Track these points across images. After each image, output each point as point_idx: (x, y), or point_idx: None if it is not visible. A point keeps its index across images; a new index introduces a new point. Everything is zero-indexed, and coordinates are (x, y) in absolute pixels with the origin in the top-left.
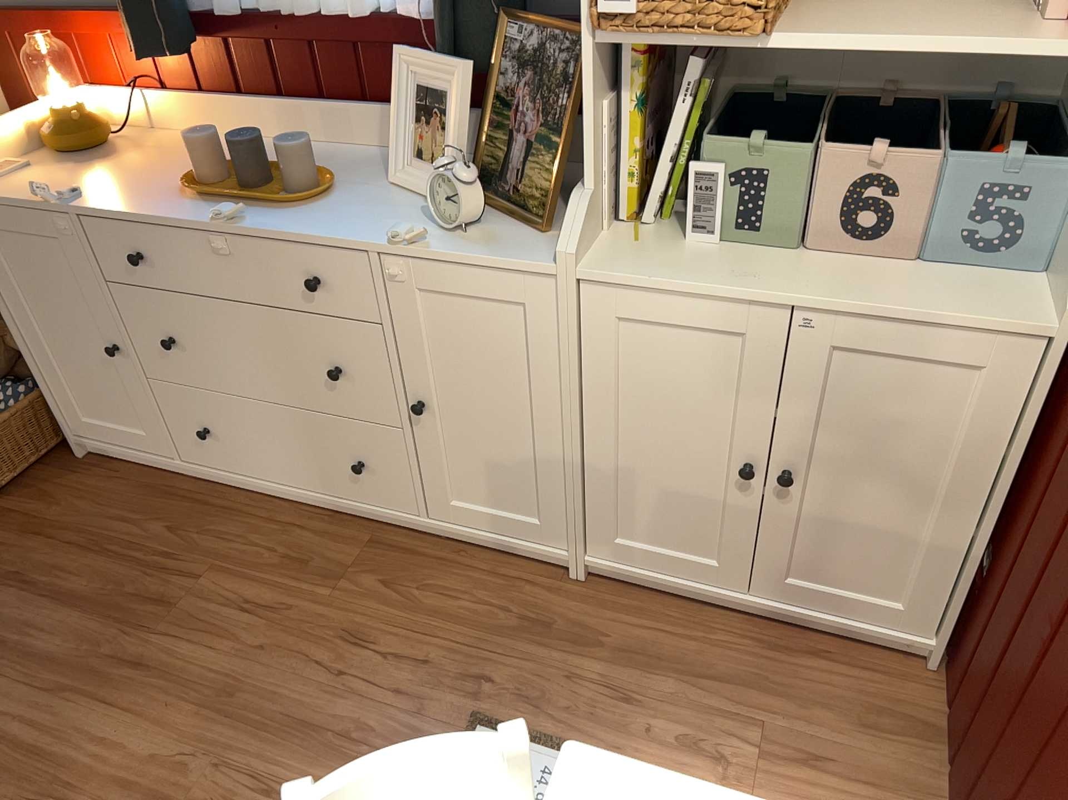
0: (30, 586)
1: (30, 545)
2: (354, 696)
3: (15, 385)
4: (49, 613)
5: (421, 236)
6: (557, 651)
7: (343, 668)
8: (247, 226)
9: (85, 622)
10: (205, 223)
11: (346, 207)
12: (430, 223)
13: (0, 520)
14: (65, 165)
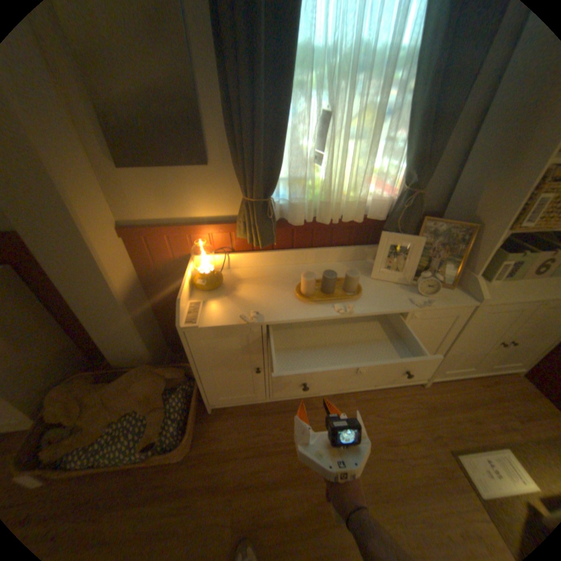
0: (248, 493)
1: (227, 472)
2: (415, 470)
3: (170, 398)
4: (270, 502)
5: (434, 303)
6: (448, 418)
7: (401, 461)
8: (352, 312)
9: (291, 498)
10: (329, 314)
11: (371, 292)
12: (411, 293)
13: (197, 466)
14: (209, 295)
